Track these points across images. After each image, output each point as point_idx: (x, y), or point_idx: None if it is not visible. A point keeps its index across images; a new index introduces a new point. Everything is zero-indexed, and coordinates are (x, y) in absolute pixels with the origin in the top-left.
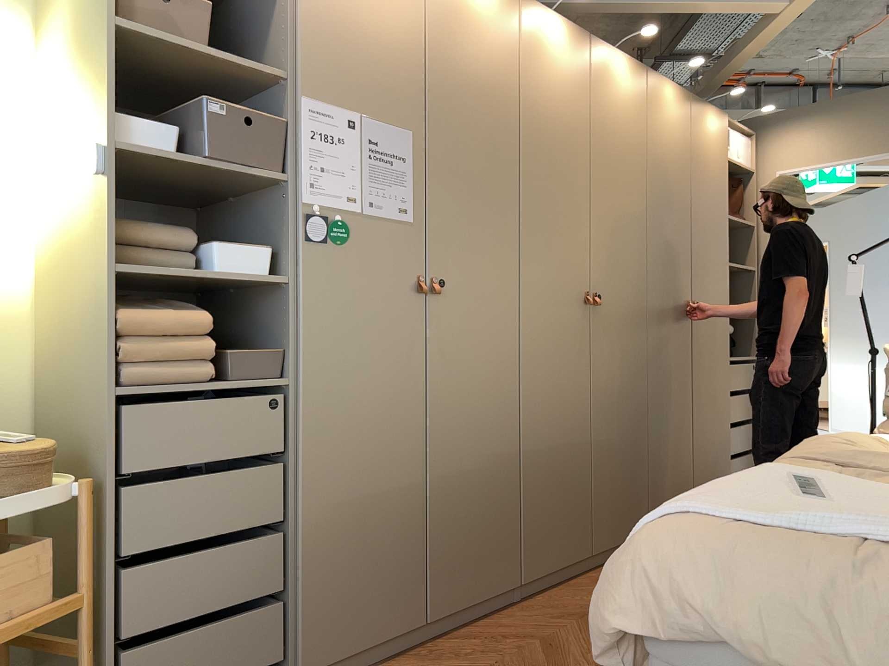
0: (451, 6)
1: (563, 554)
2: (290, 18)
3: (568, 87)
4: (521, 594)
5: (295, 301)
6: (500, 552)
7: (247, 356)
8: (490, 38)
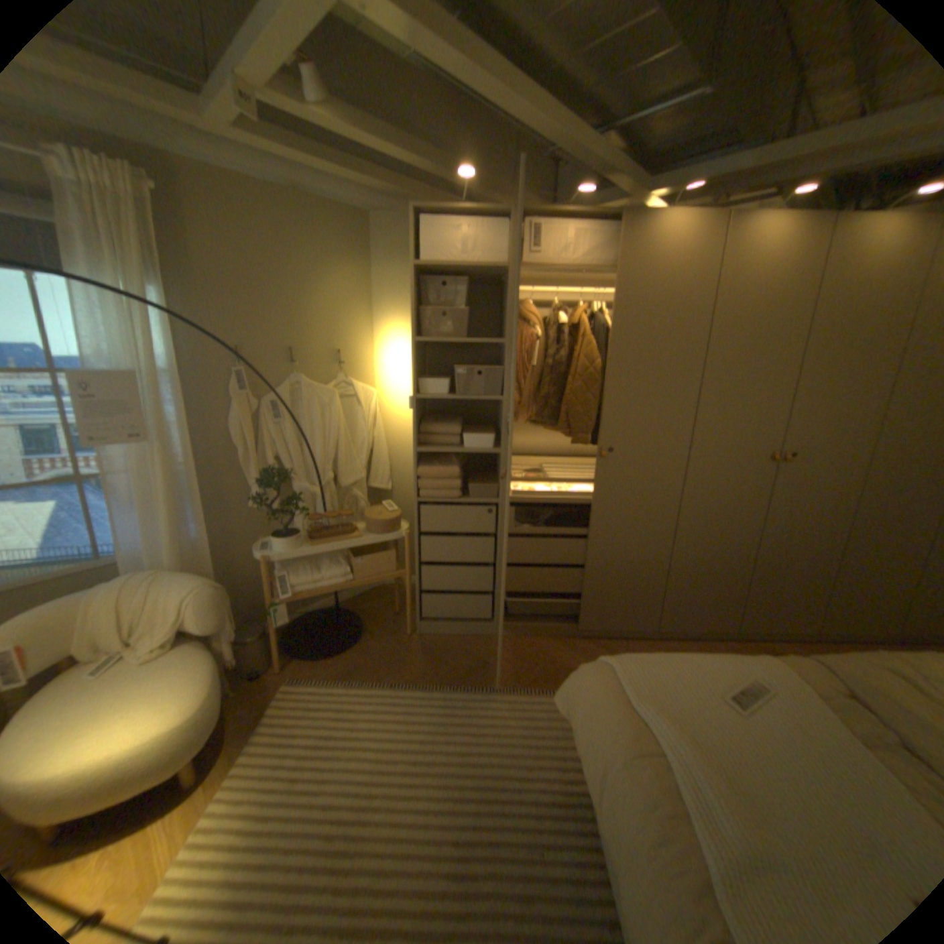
0: (642, 253)
1: (703, 625)
2: (507, 307)
3: (784, 279)
4: (658, 636)
5: (503, 463)
6: (640, 609)
7: (479, 487)
8: (682, 265)
